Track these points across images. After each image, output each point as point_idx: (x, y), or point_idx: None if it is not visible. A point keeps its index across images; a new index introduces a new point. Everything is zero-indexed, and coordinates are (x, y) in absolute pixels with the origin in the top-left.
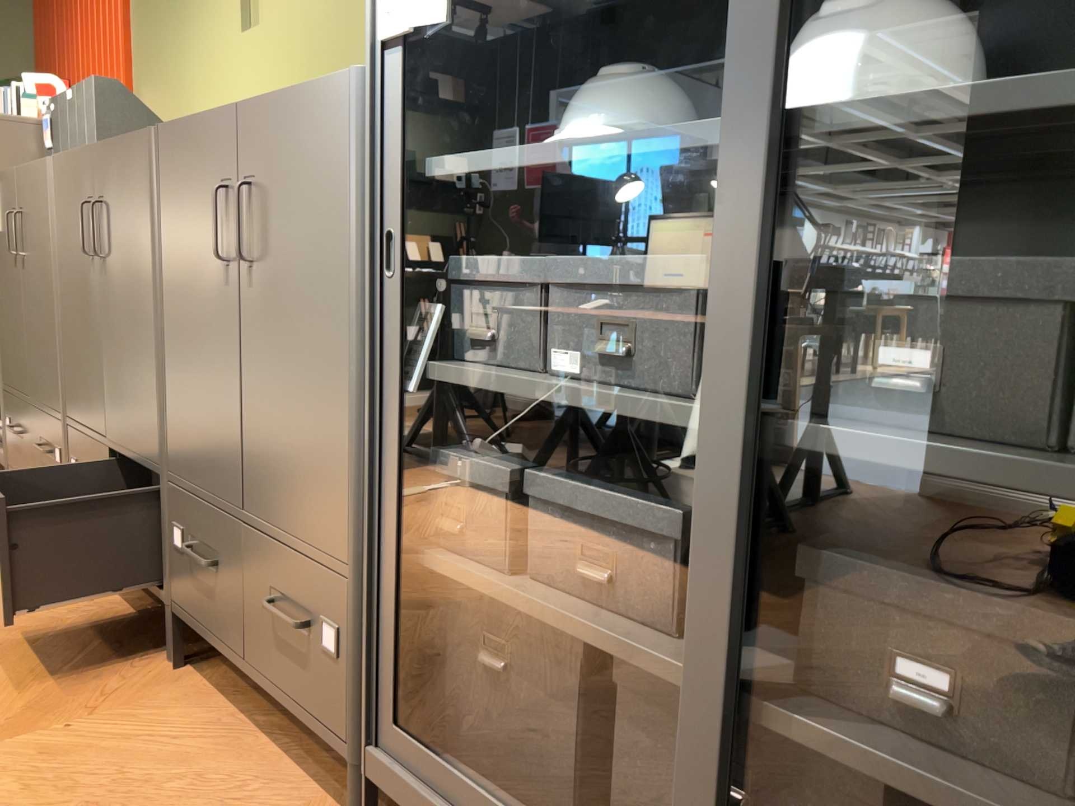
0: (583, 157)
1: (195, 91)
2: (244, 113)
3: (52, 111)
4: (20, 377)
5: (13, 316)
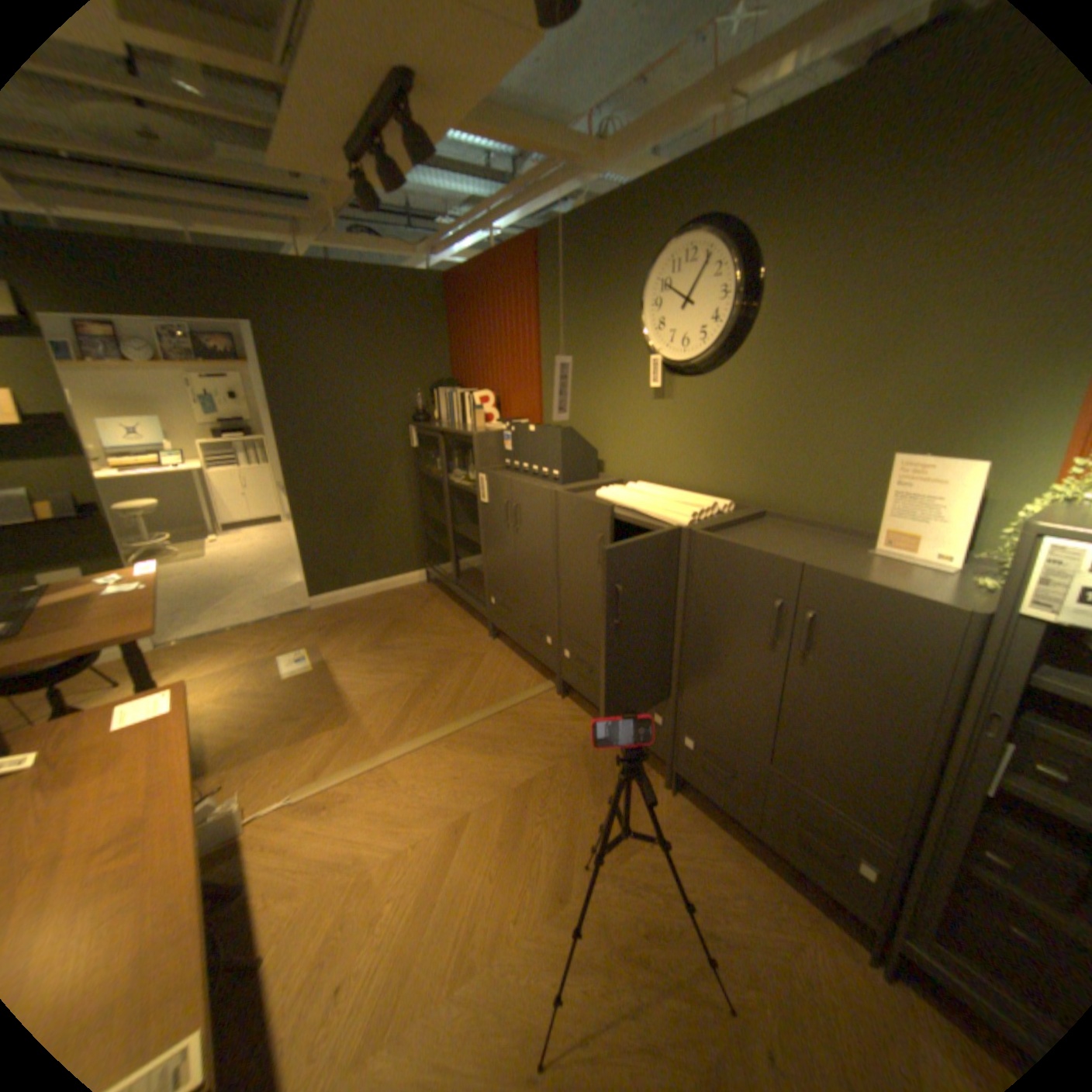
0: None
1: (603, 420)
2: (814, 572)
3: (510, 429)
4: (508, 584)
5: (502, 551)
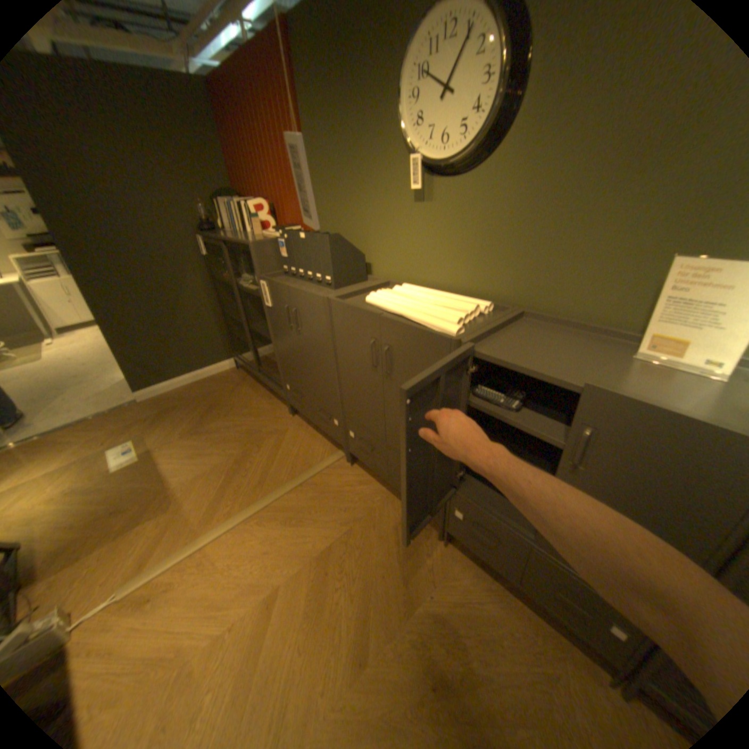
0: None
1: (368, 224)
2: (594, 393)
3: (283, 236)
4: (297, 375)
5: (288, 348)
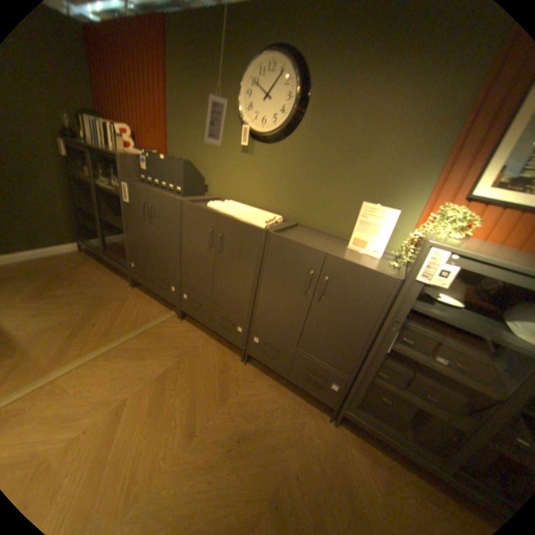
0: (476, 334)
1: (209, 159)
2: (330, 257)
3: (145, 153)
4: (144, 254)
5: (139, 234)
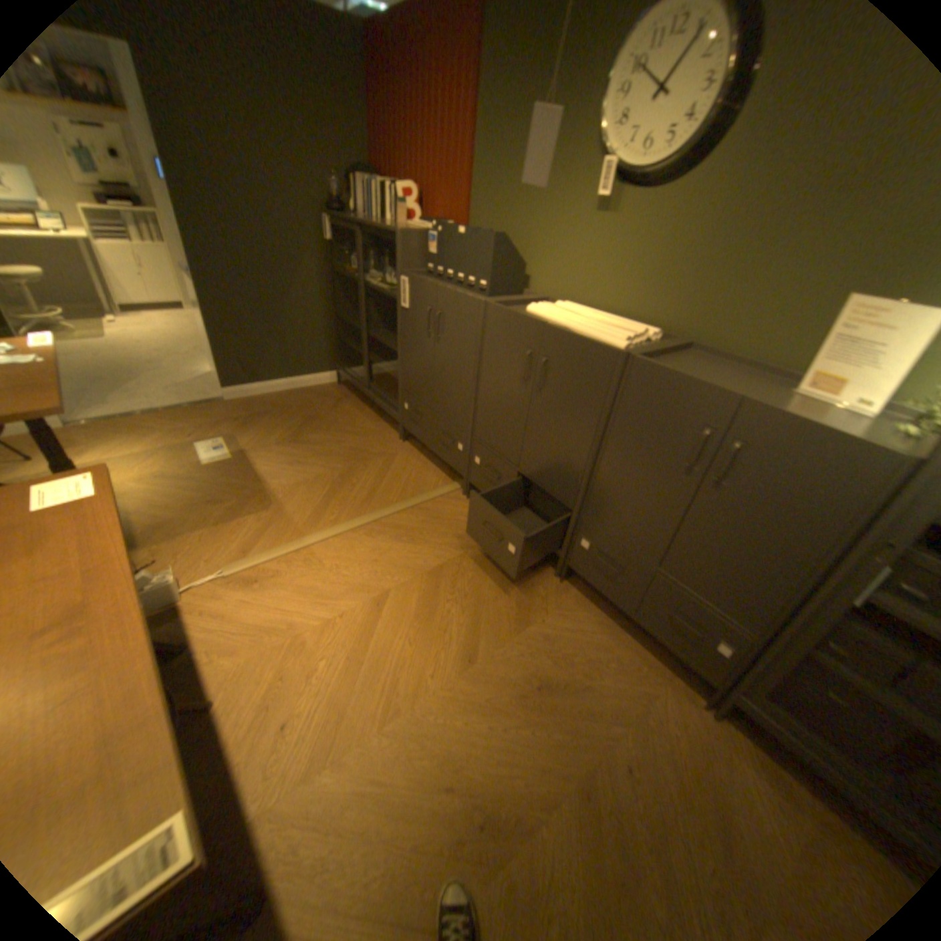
0: None
1: (535, 230)
2: (751, 405)
3: (435, 228)
4: (422, 392)
5: (418, 359)
